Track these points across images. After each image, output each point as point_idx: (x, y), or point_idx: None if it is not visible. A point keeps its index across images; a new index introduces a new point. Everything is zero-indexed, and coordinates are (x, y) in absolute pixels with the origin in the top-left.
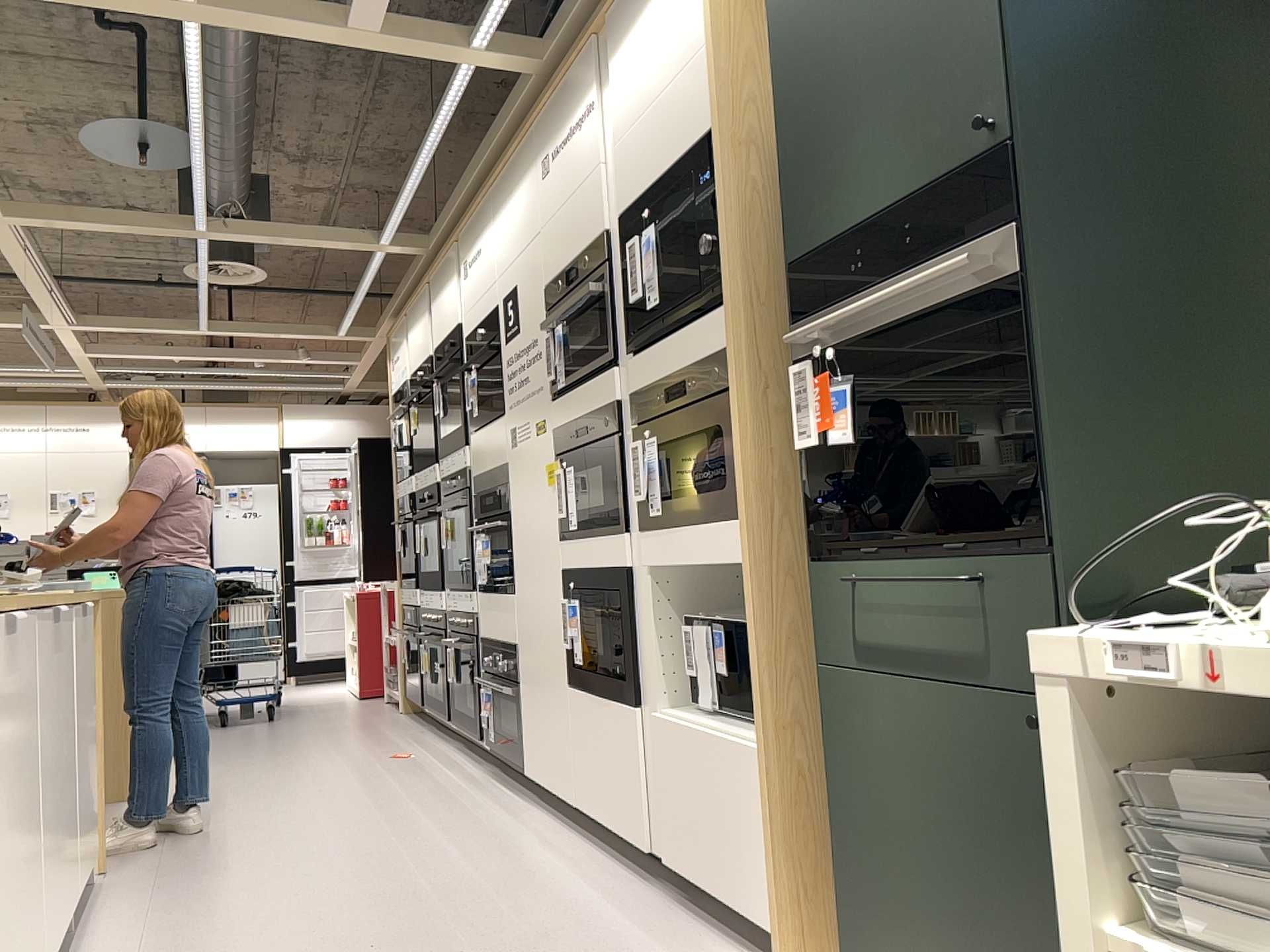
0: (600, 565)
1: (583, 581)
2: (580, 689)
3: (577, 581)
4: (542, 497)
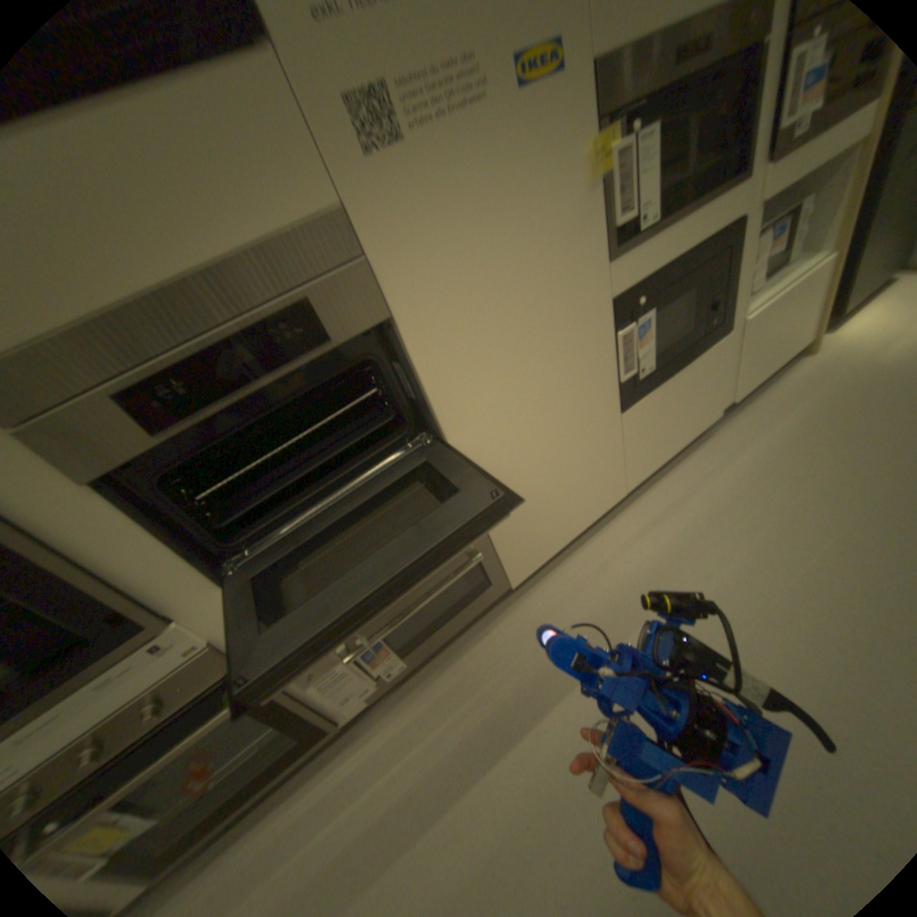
0: (697, 240)
1: (663, 280)
2: (641, 396)
3: (651, 288)
4: (552, 218)
